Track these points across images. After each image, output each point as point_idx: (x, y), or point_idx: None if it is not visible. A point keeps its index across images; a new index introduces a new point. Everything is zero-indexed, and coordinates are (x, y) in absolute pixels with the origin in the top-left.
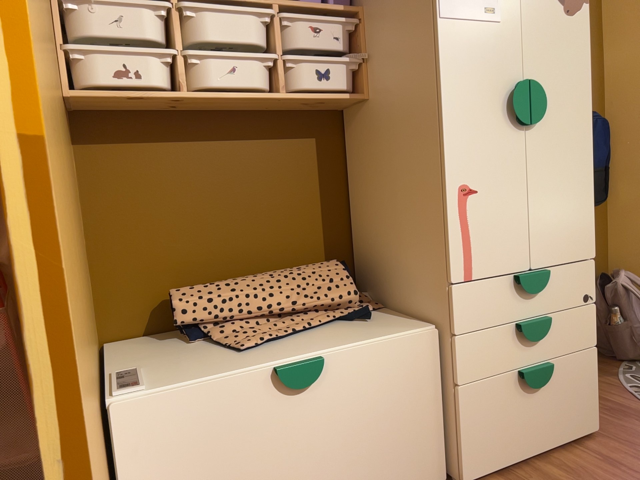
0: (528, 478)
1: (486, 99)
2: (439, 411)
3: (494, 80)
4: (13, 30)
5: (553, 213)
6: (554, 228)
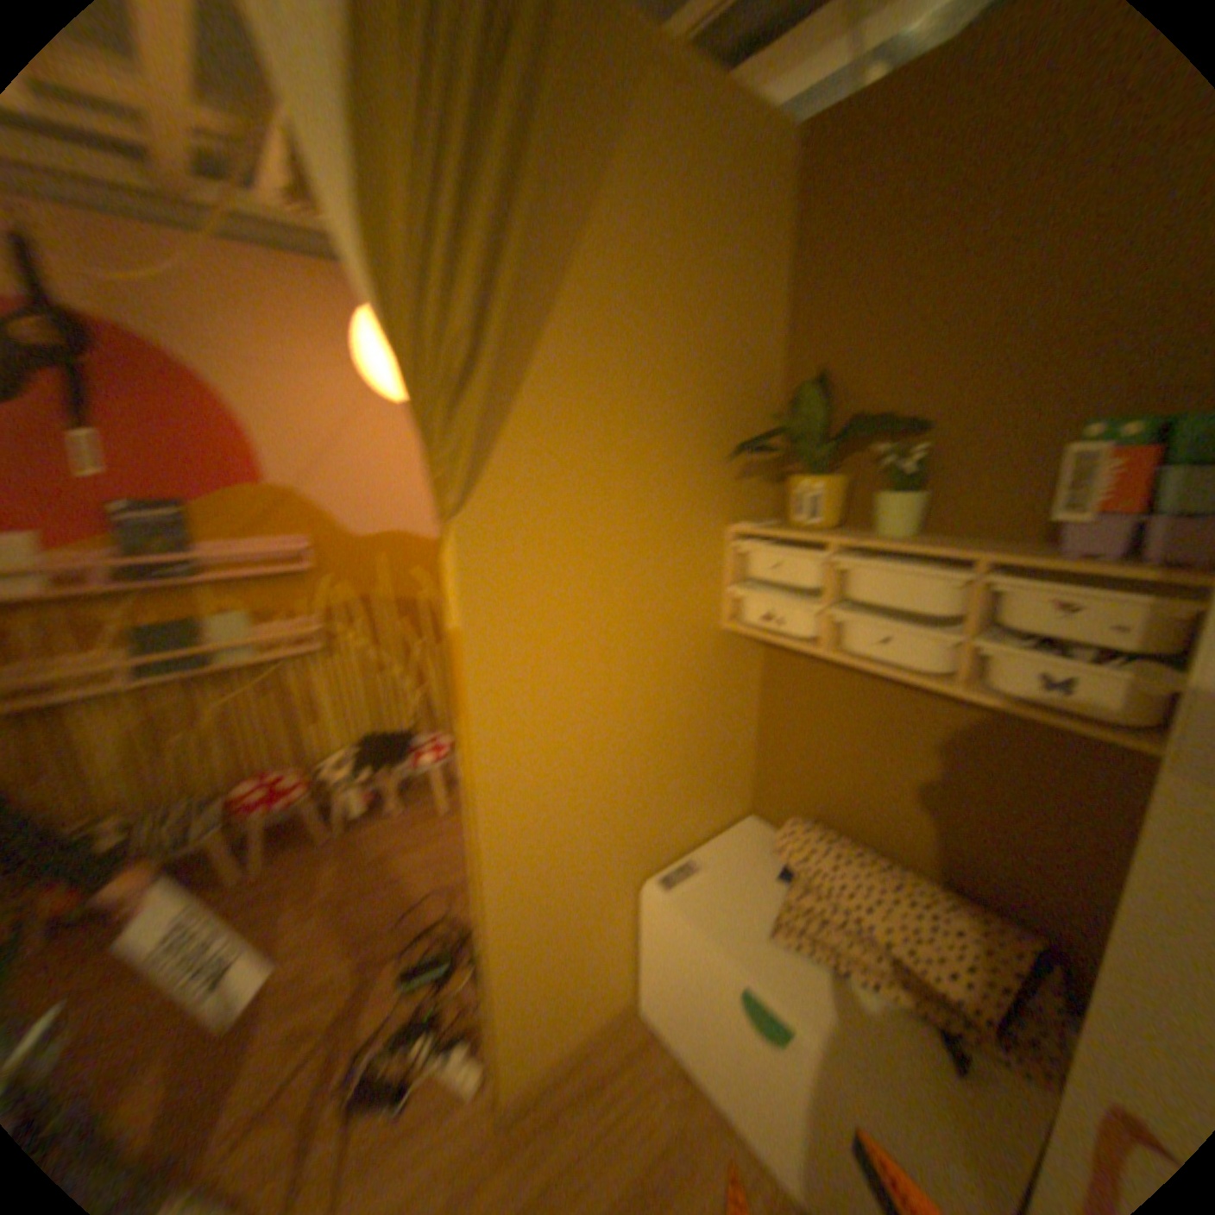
0: None
1: None
2: None
3: None
4: (468, 734)
5: None
6: None
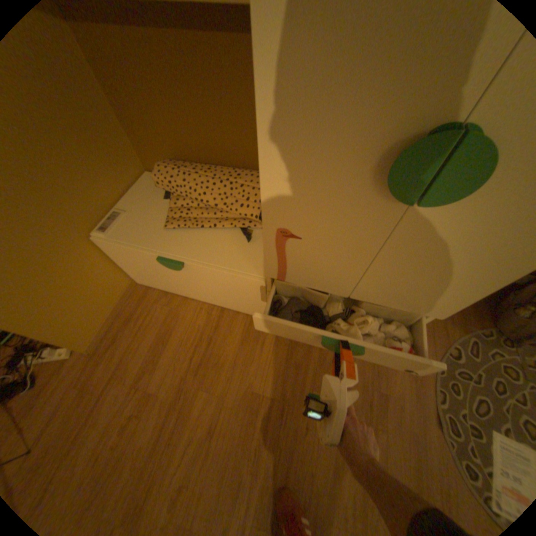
0: (298, 347)
1: (346, 143)
2: (263, 304)
3: (379, 112)
4: None
5: (404, 281)
6: (396, 290)
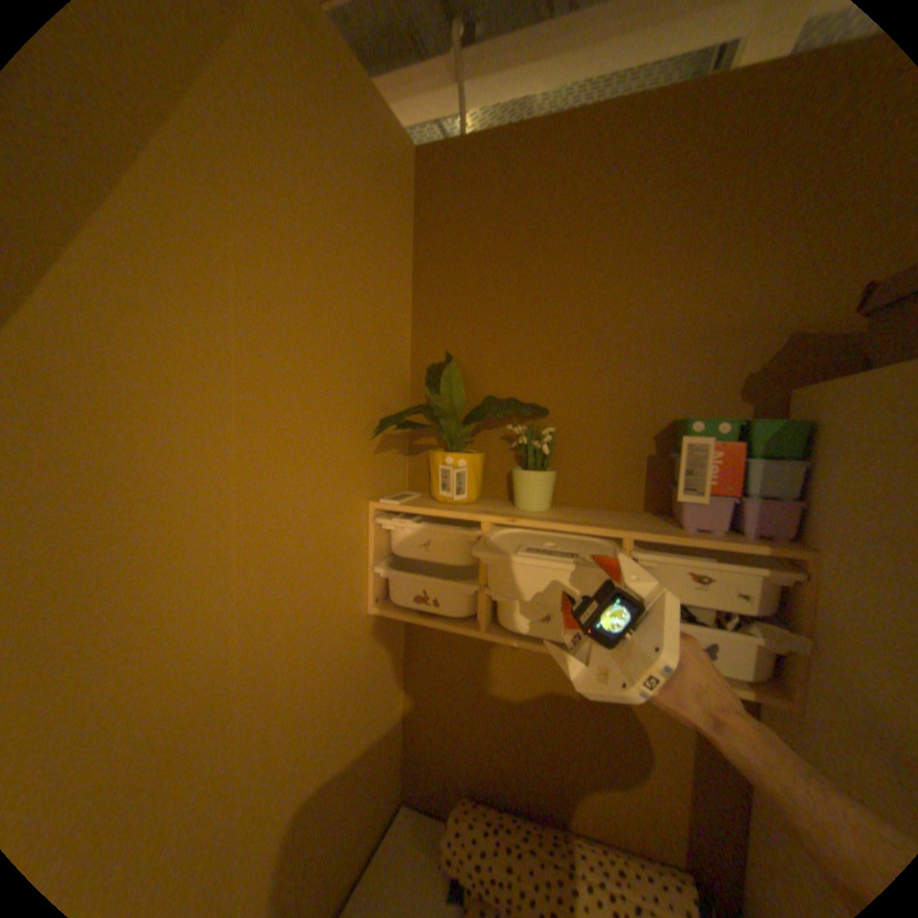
0: None
1: None
2: None
3: None
4: None
5: None
6: None
